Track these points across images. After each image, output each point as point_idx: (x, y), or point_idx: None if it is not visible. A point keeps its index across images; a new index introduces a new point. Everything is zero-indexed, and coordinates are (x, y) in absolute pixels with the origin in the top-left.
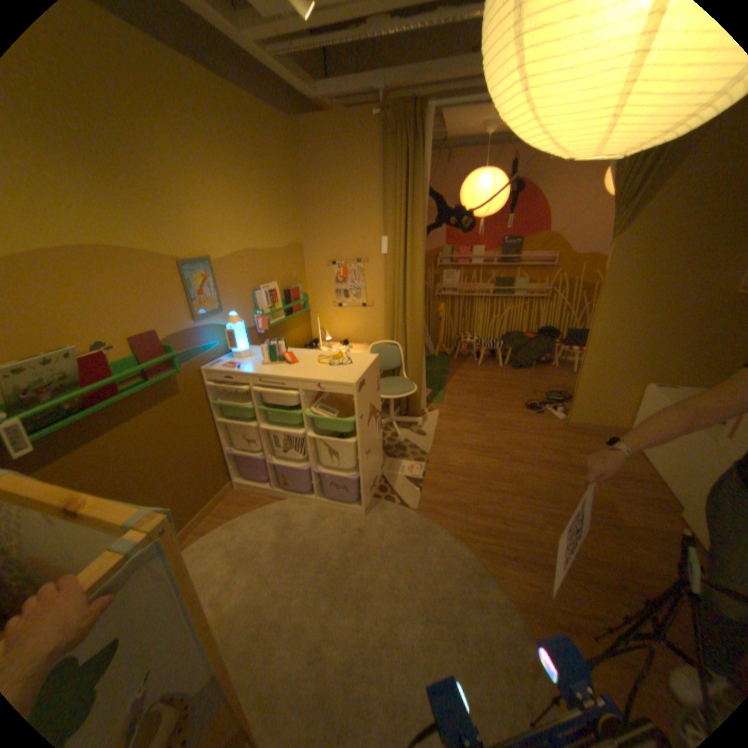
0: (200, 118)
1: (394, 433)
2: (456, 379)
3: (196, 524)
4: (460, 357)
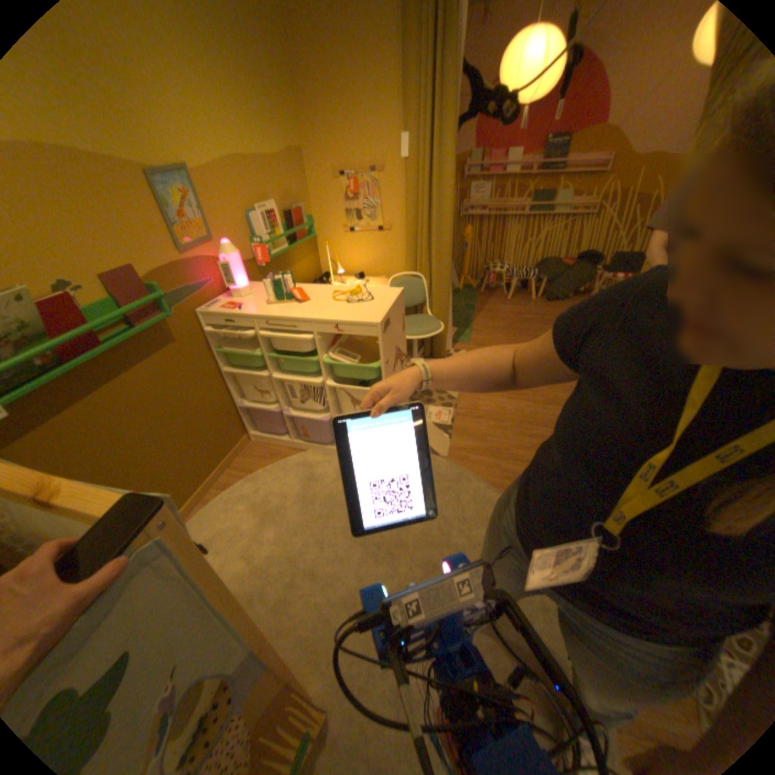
0: None
1: None
2: (483, 315)
3: (216, 478)
4: (487, 290)
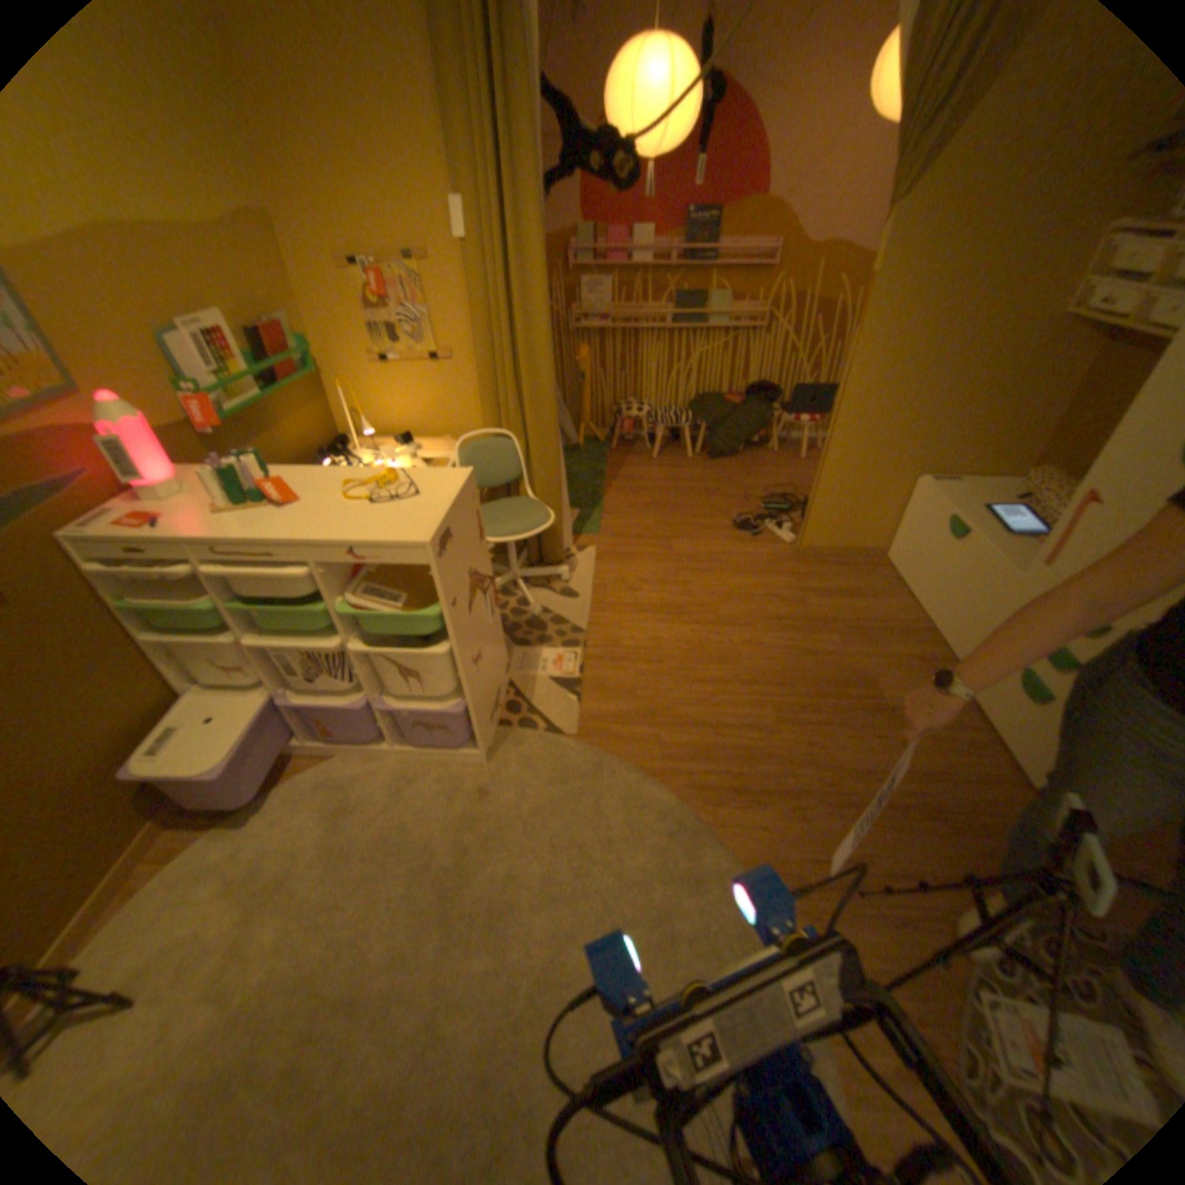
0: None
1: (524, 603)
2: (619, 486)
3: (152, 841)
4: (623, 445)
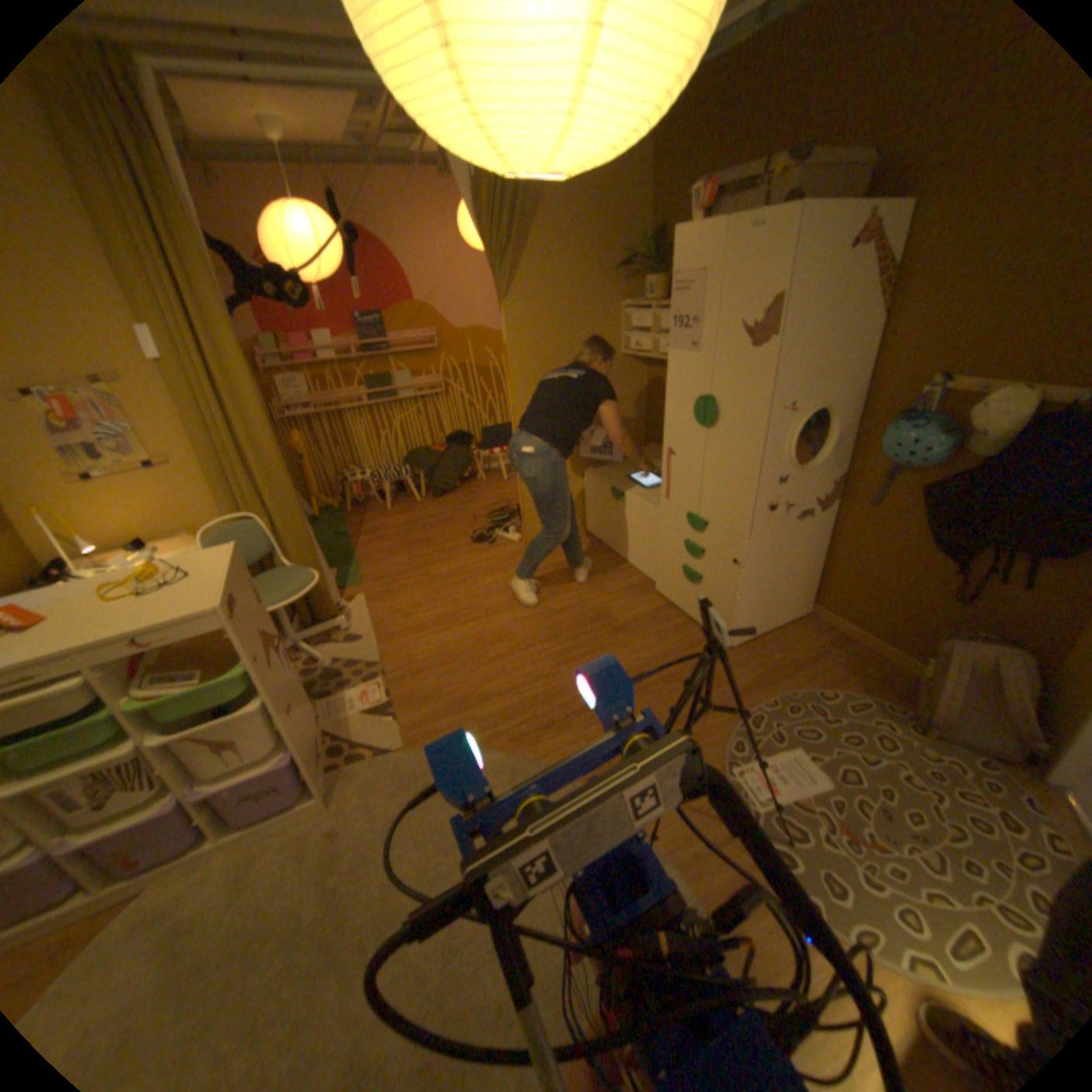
0: None
1: (311, 659)
2: (366, 539)
3: None
4: (356, 506)
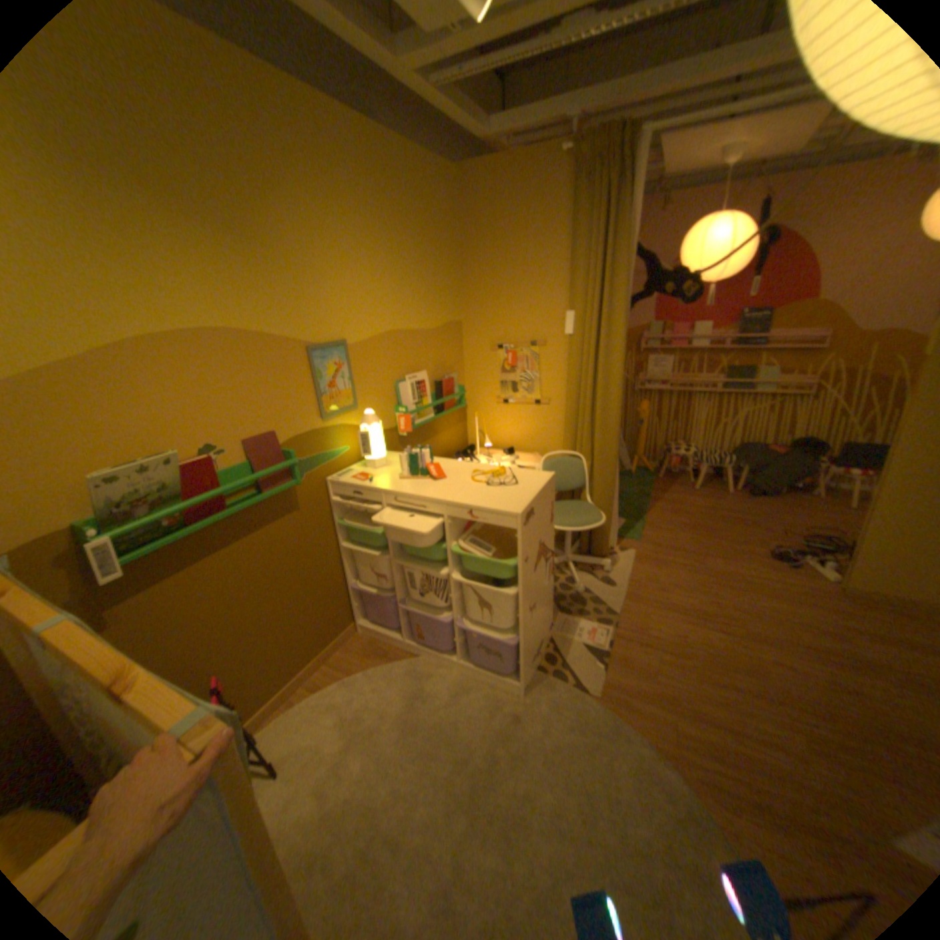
0: (344, 171)
1: (571, 579)
2: (662, 506)
3: (309, 675)
4: (669, 475)
